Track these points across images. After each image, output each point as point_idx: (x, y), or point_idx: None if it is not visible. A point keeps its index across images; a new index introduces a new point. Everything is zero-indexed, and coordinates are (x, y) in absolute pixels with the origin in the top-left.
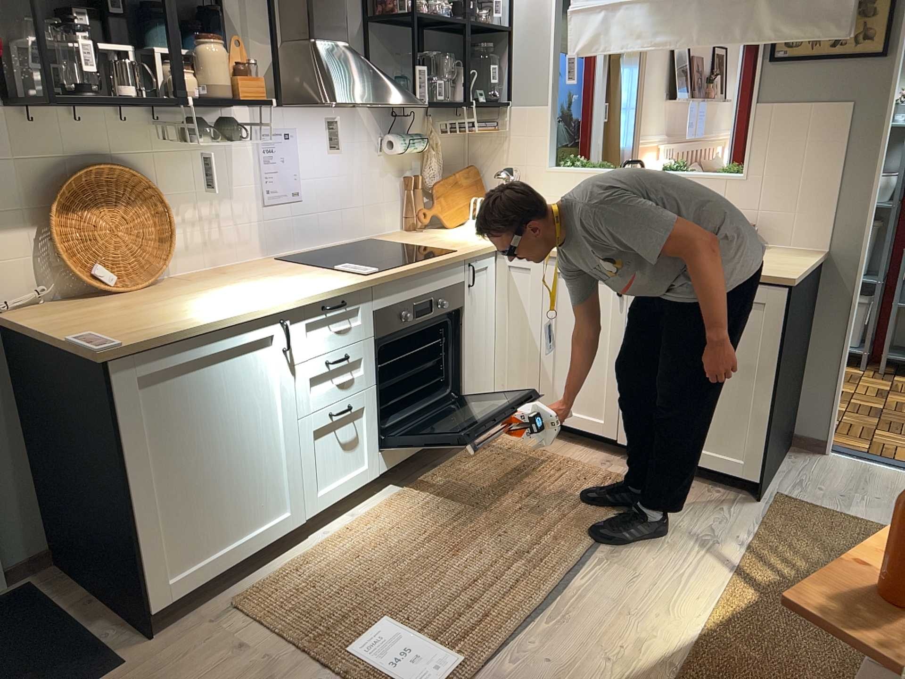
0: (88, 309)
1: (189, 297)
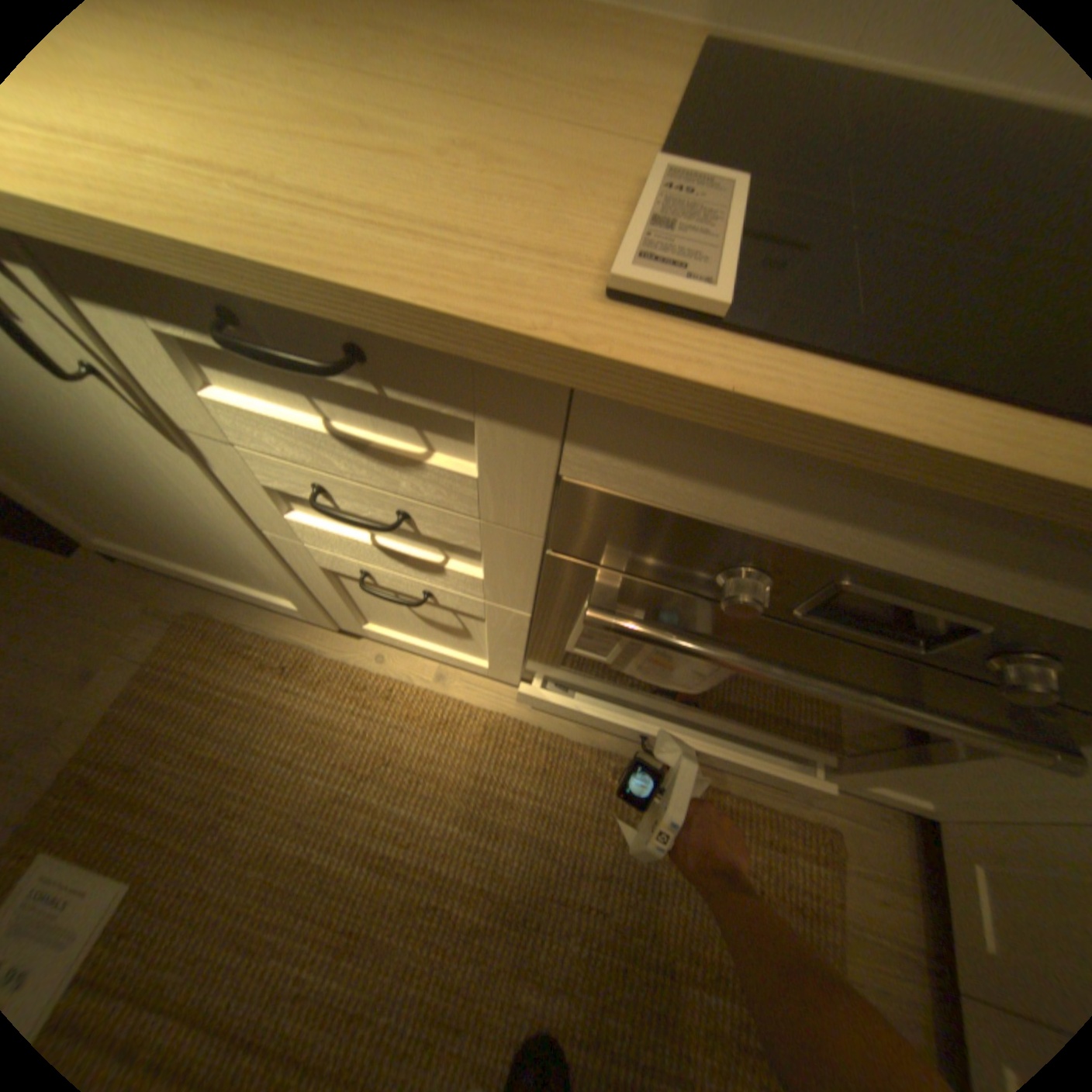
0: None
1: None
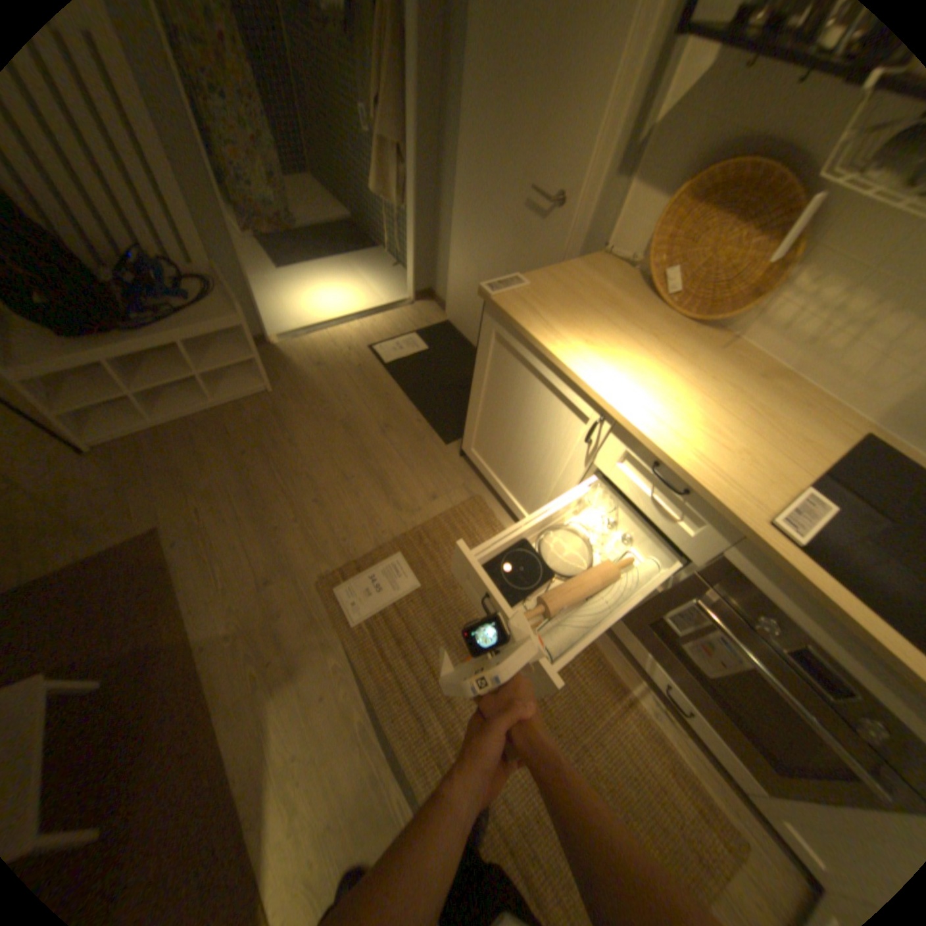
0: (612, 287)
1: (654, 342)
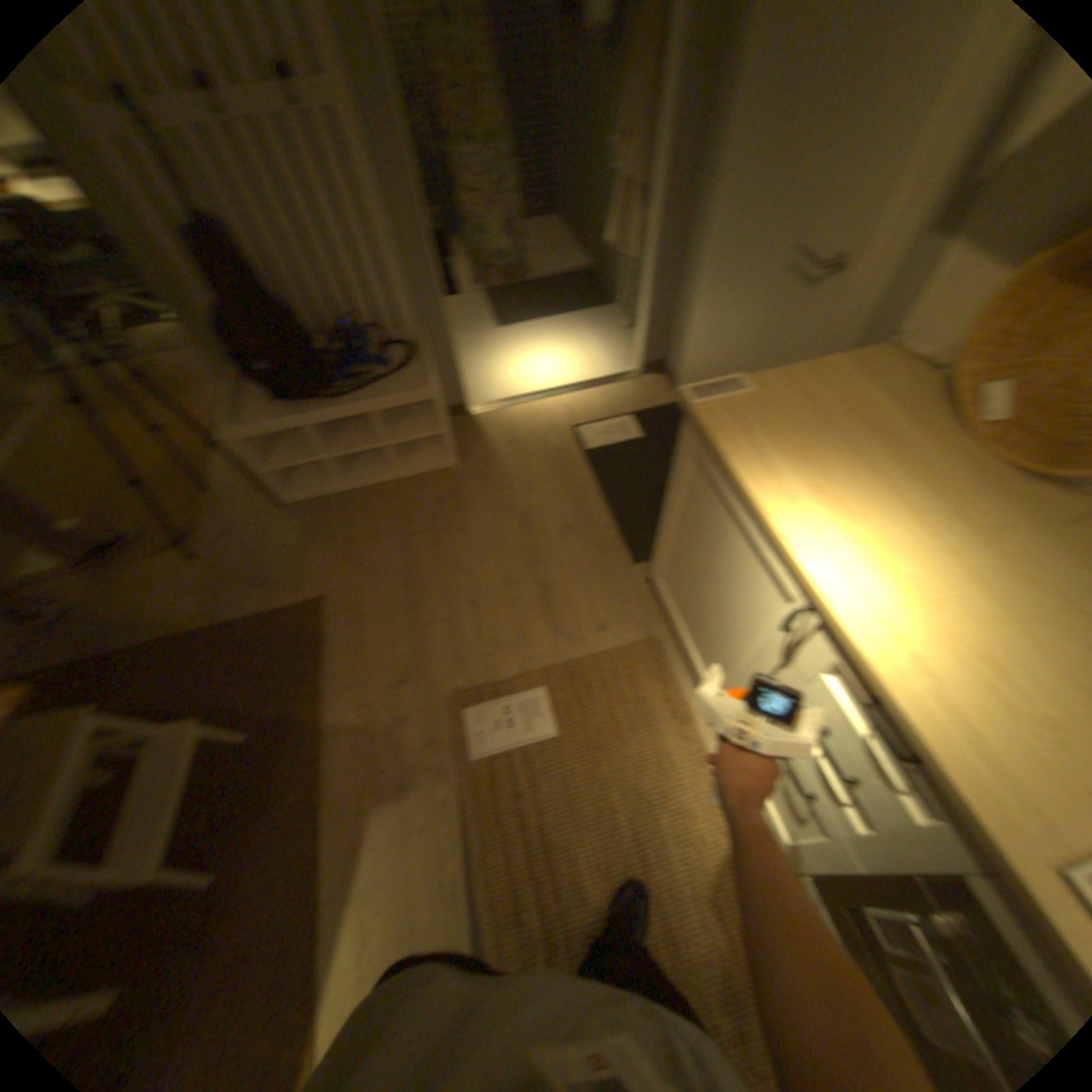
0: (885, 402)
1: (929, 499)
